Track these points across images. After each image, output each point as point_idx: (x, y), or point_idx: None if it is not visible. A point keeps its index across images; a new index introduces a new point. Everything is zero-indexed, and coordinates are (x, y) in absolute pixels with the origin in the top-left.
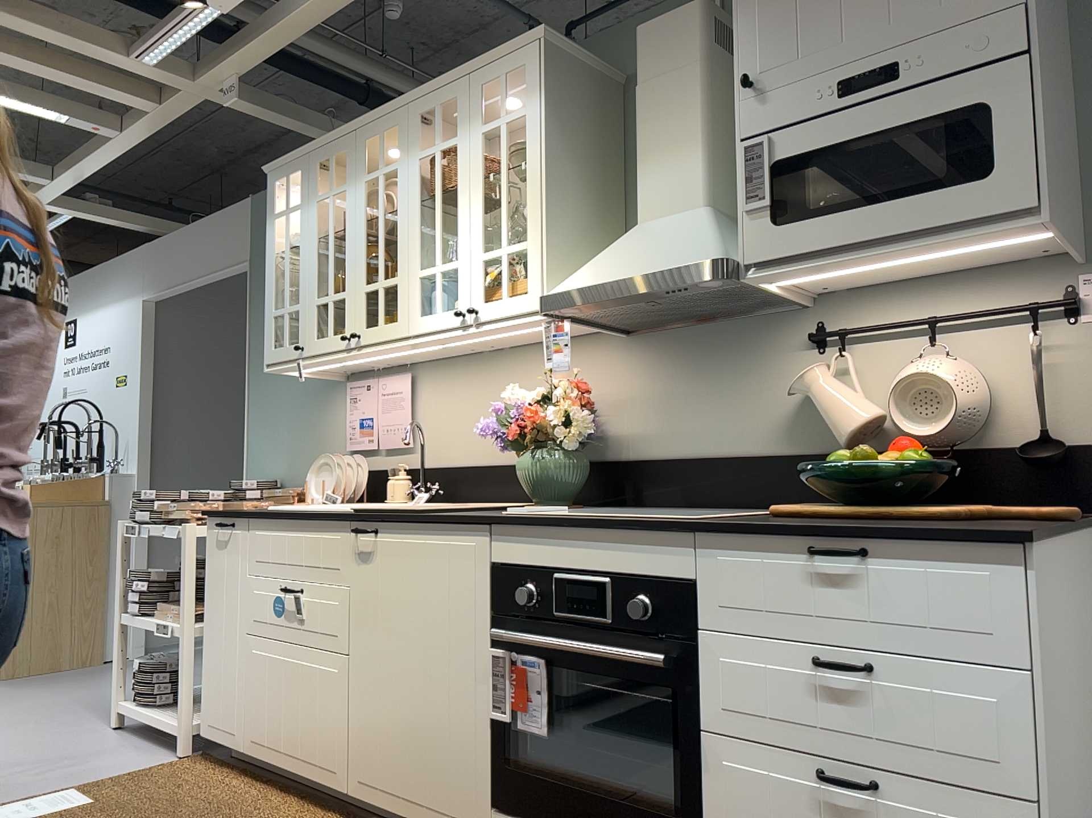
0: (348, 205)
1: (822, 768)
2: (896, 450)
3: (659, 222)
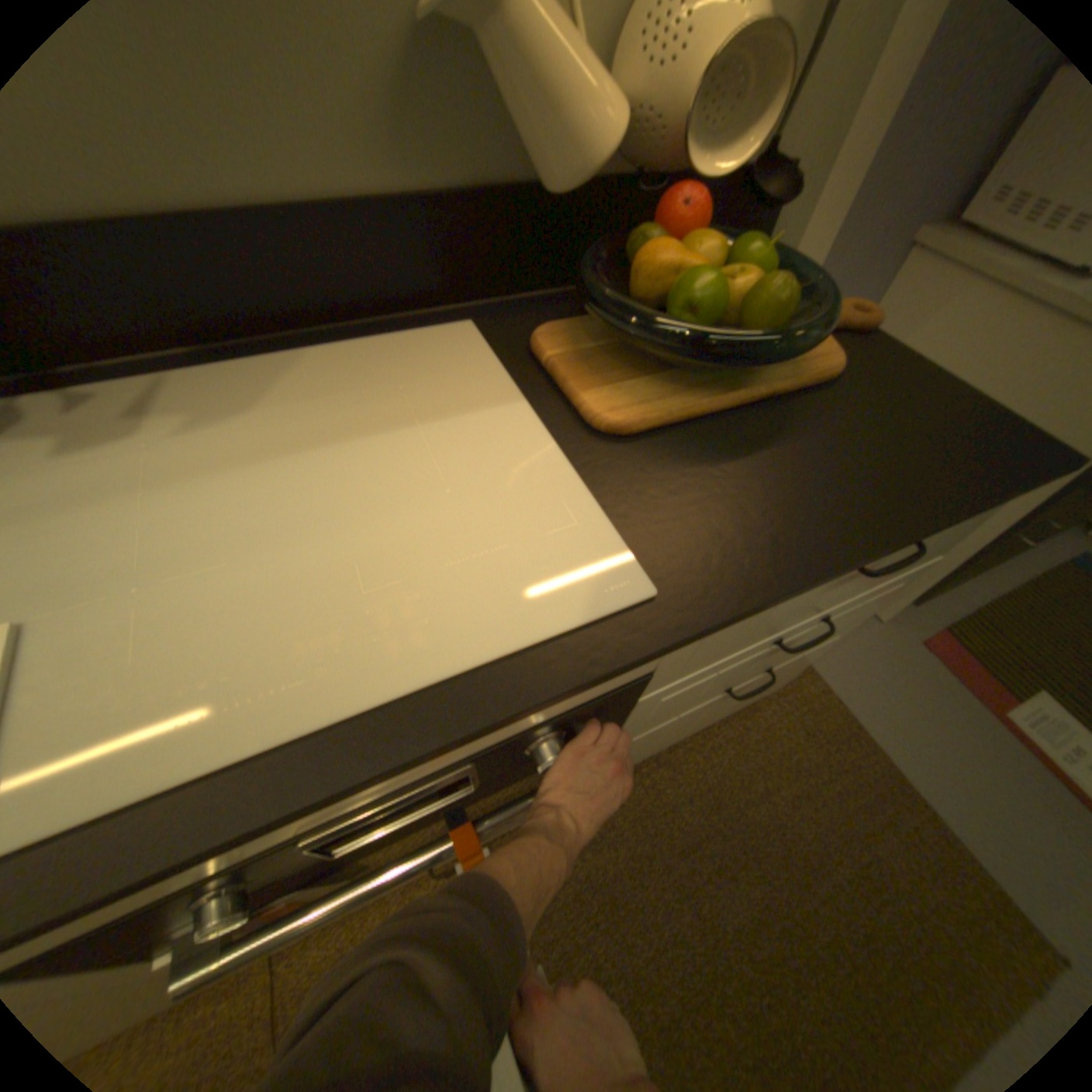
0: None
1: (729, 688)
2: (692, 221)
3: None
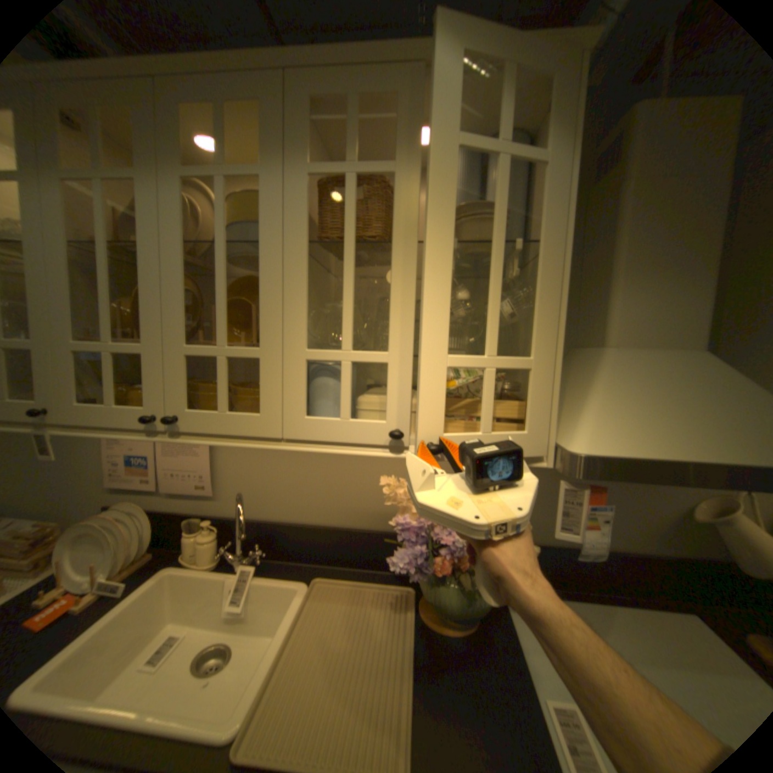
0: (140, 205)
1: None
2: None
3: (657, 356)
